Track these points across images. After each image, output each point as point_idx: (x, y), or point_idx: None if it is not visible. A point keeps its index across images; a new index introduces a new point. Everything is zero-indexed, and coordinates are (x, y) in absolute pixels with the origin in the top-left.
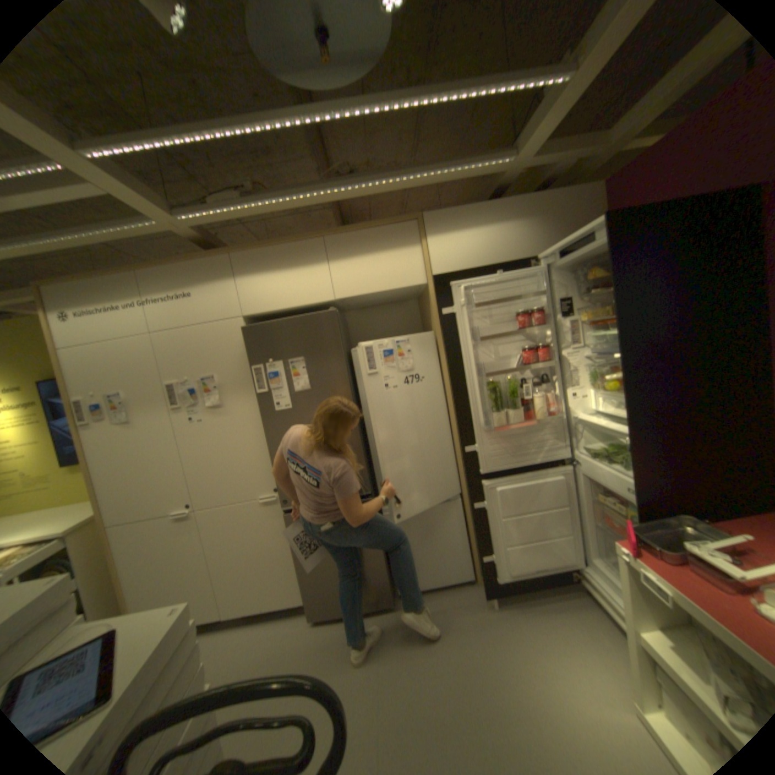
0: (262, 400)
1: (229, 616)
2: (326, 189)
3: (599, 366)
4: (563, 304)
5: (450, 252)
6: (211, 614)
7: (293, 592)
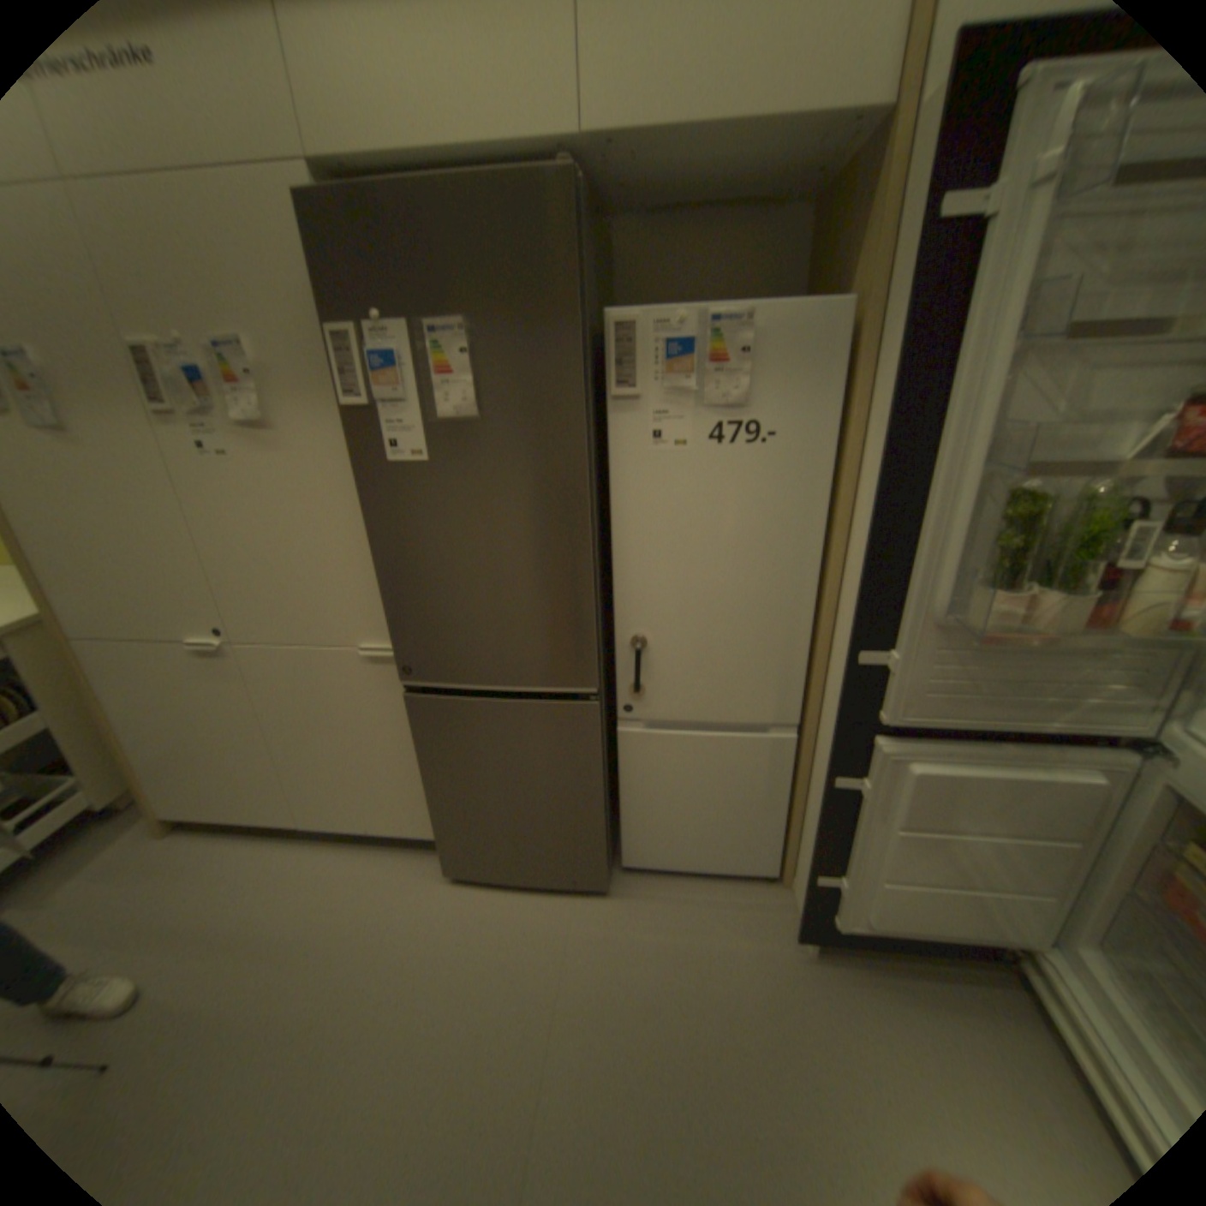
0: (356, 426)
1: (312, 826)
2: None
3: None
4: None
5: None
6: (281, 816)
7: (424, 817)
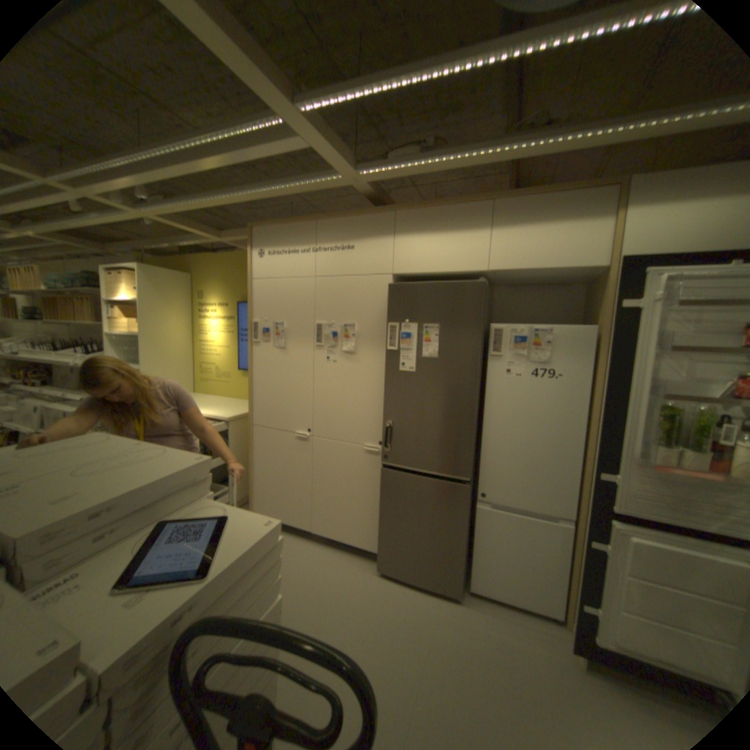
0: (390, 357)
1: (318, 532)
2: (513, 142)
3: None
4: None
5: (658, 228)
6: (306, 524)
7: (372, 538)
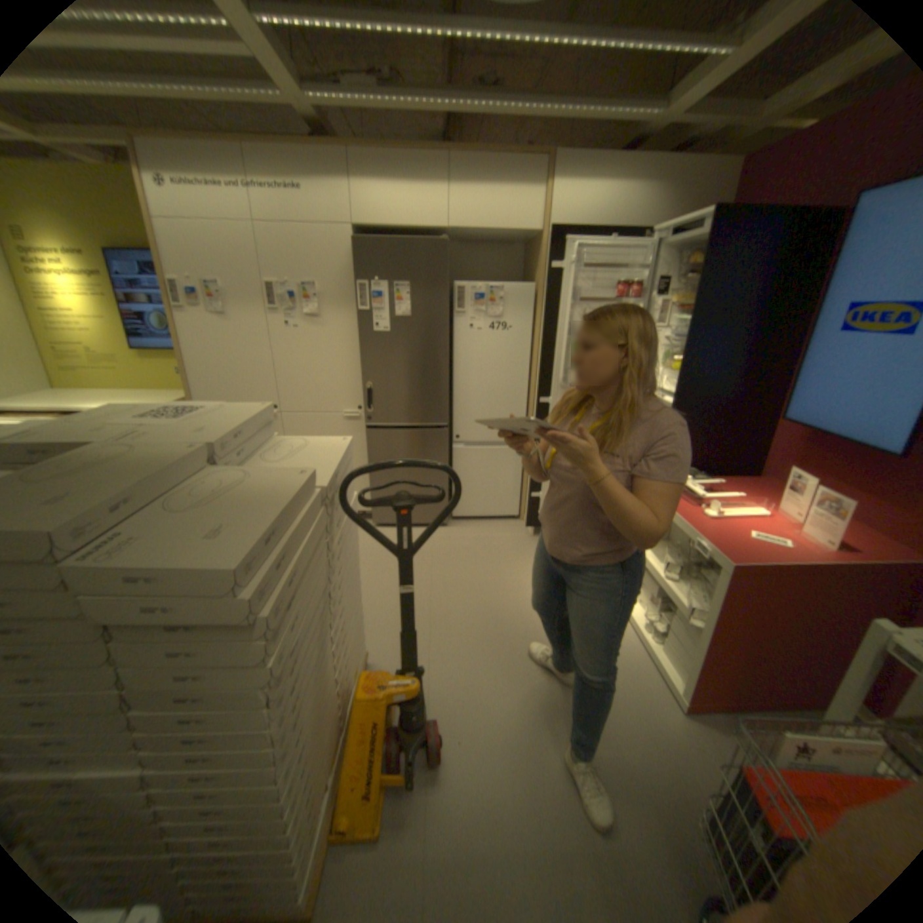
0: (362, 318)
1: None
2: (467, 98)
3: (673, 347)
4: (662, 282)
5: (573, 201)
6: None
7: None
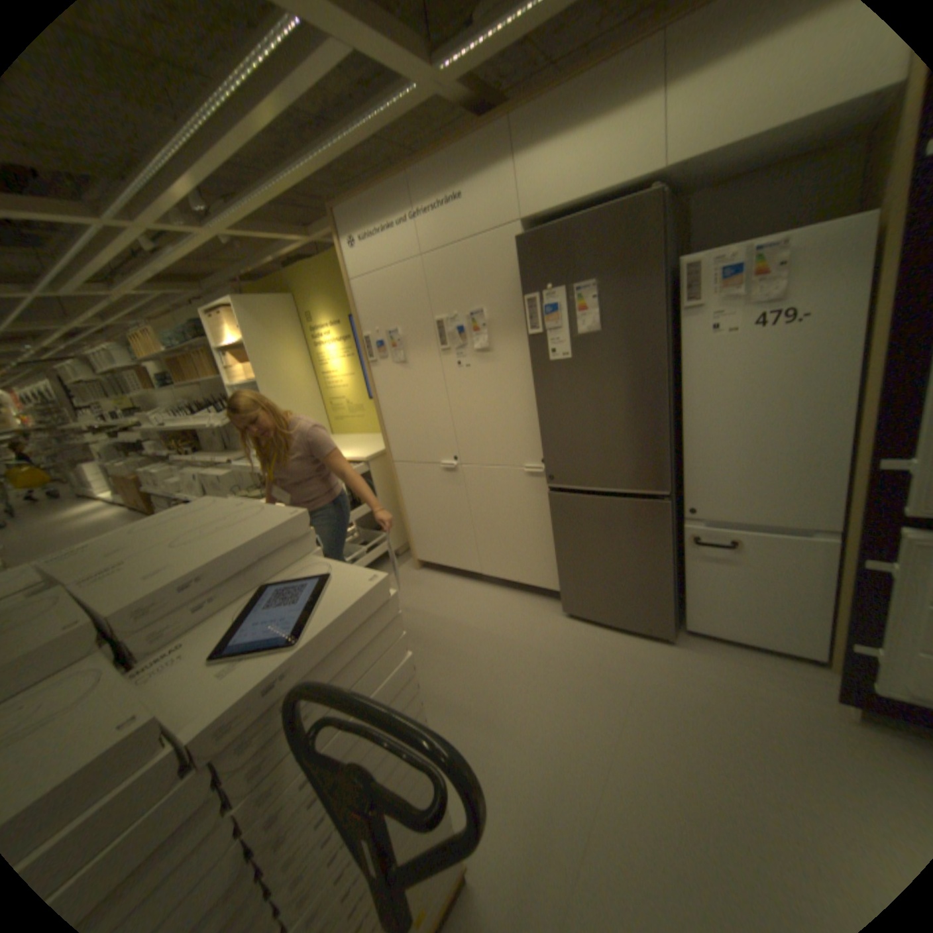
0: (534, 344)
1: (490, 573)
2: None
3: None
4: None
5: None
6: (475, 565)
7: (553, 575)
